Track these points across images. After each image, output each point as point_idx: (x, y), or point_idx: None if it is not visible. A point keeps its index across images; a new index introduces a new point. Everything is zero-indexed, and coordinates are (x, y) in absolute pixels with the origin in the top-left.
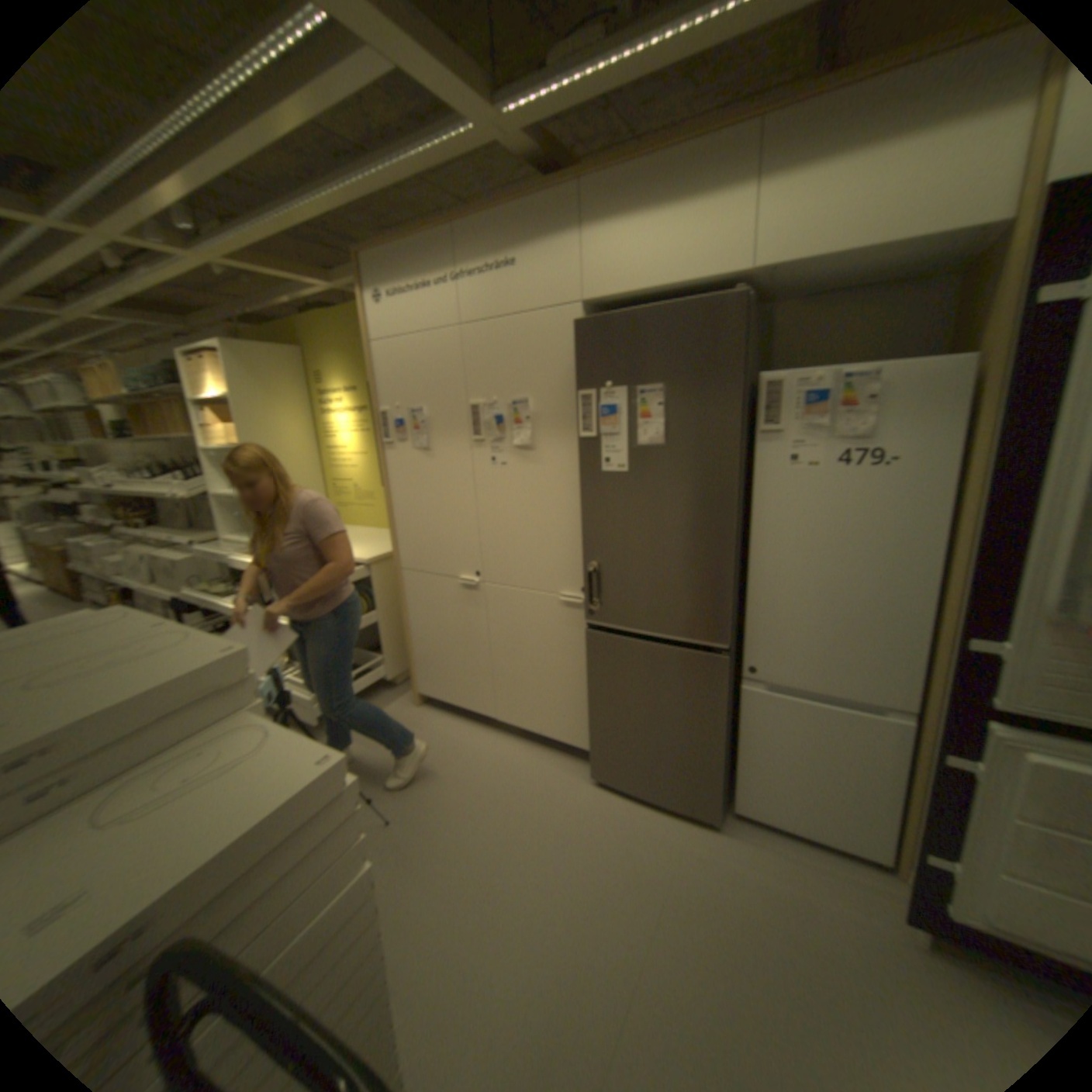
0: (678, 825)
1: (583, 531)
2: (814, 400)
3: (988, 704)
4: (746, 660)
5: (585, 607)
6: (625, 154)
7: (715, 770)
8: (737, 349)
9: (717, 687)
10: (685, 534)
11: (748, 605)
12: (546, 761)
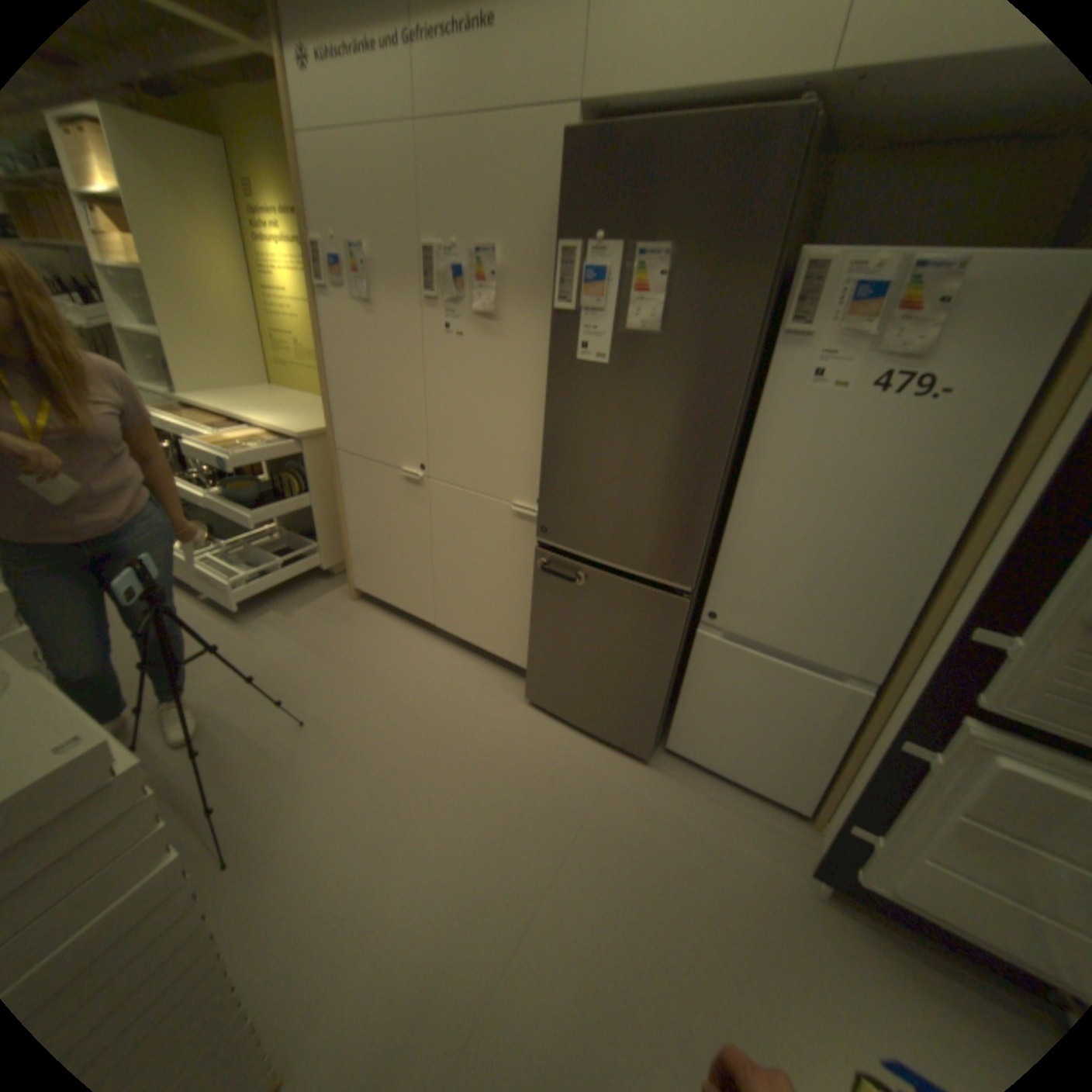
0: (608, 752)
1: (548, 432)
2: (866, 294)
3: (972, 697)
4: (710, 603)
5: (541, 522)
6: None
7: (654, 709)
8: (783, 200)
9: (672, 629)
10: (667, 453)
11: (723, 544)
12: (484, 673)
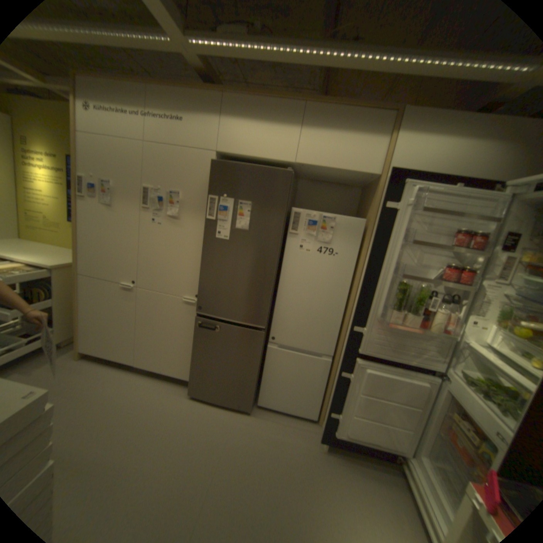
0: (231, 413)
1: (201, 265)
2: (312, 224)
3: (357, 351)
4: (271, 333)
5: (197, 305)
6: (248, 90)
7: (251, 385)
8: (286, 195)
9: (258, 345)
10: (252, 273)
11: (275, 308)
12: (162, 387)
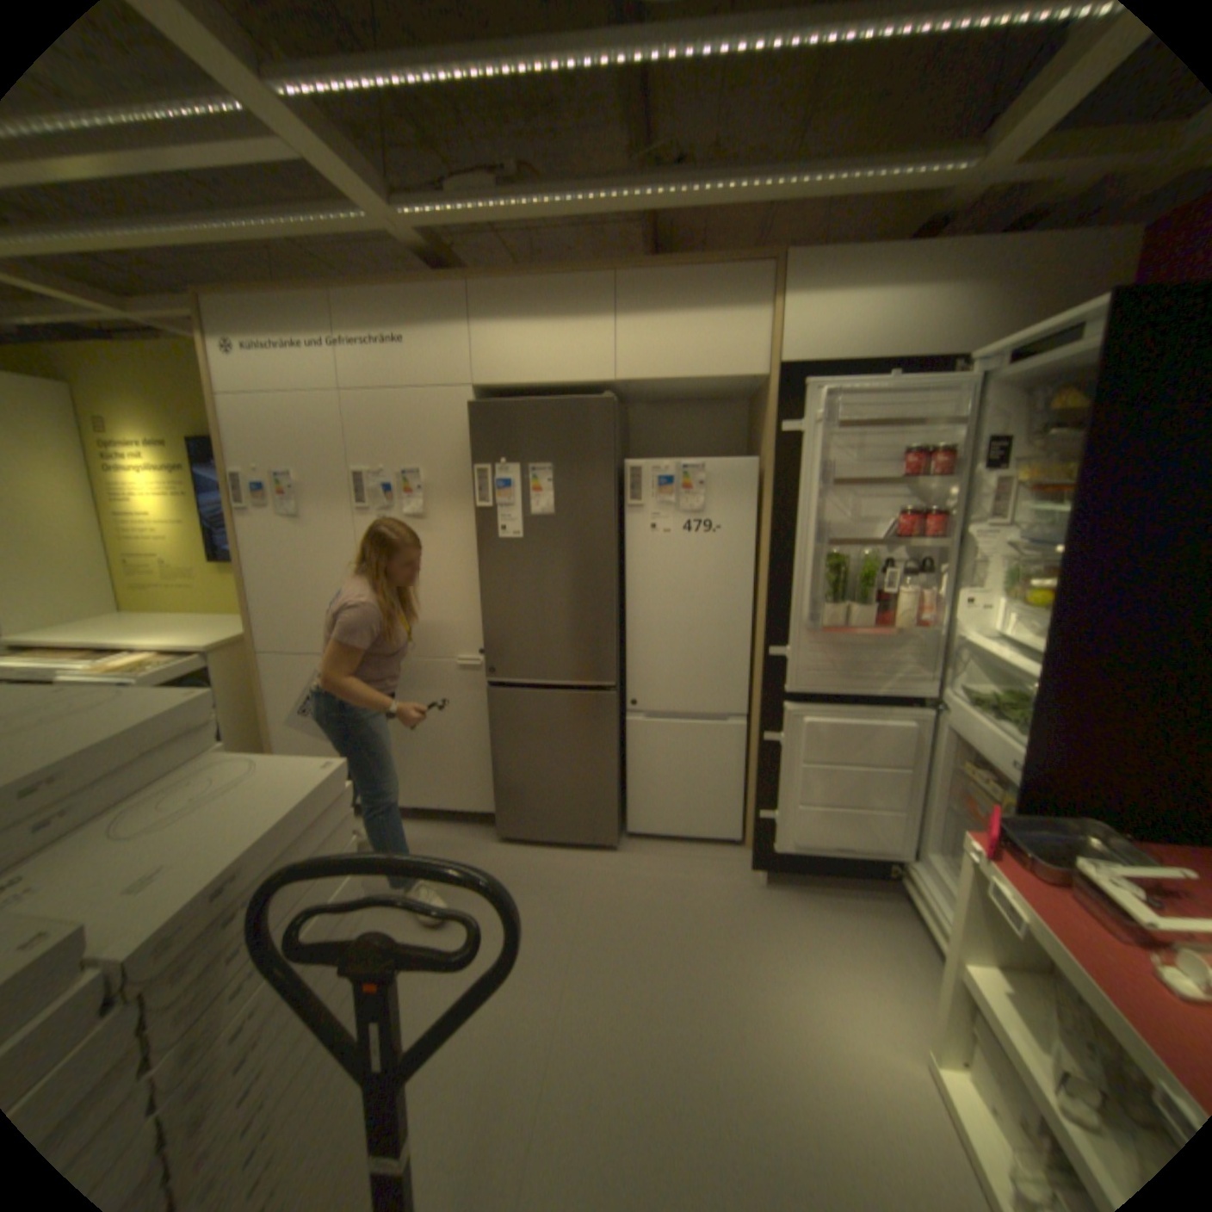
0: (582, 854)
1: (480, 595)
2: (664, 484)
3: (782, 691)
4: (629, 694)
5: (485, 668)
6: (511, 271)
7: (610, 795)
8: (609, 441)
9: (608, 719)
10: (576, 590)
11: (627, 649)
12: (448, 833)
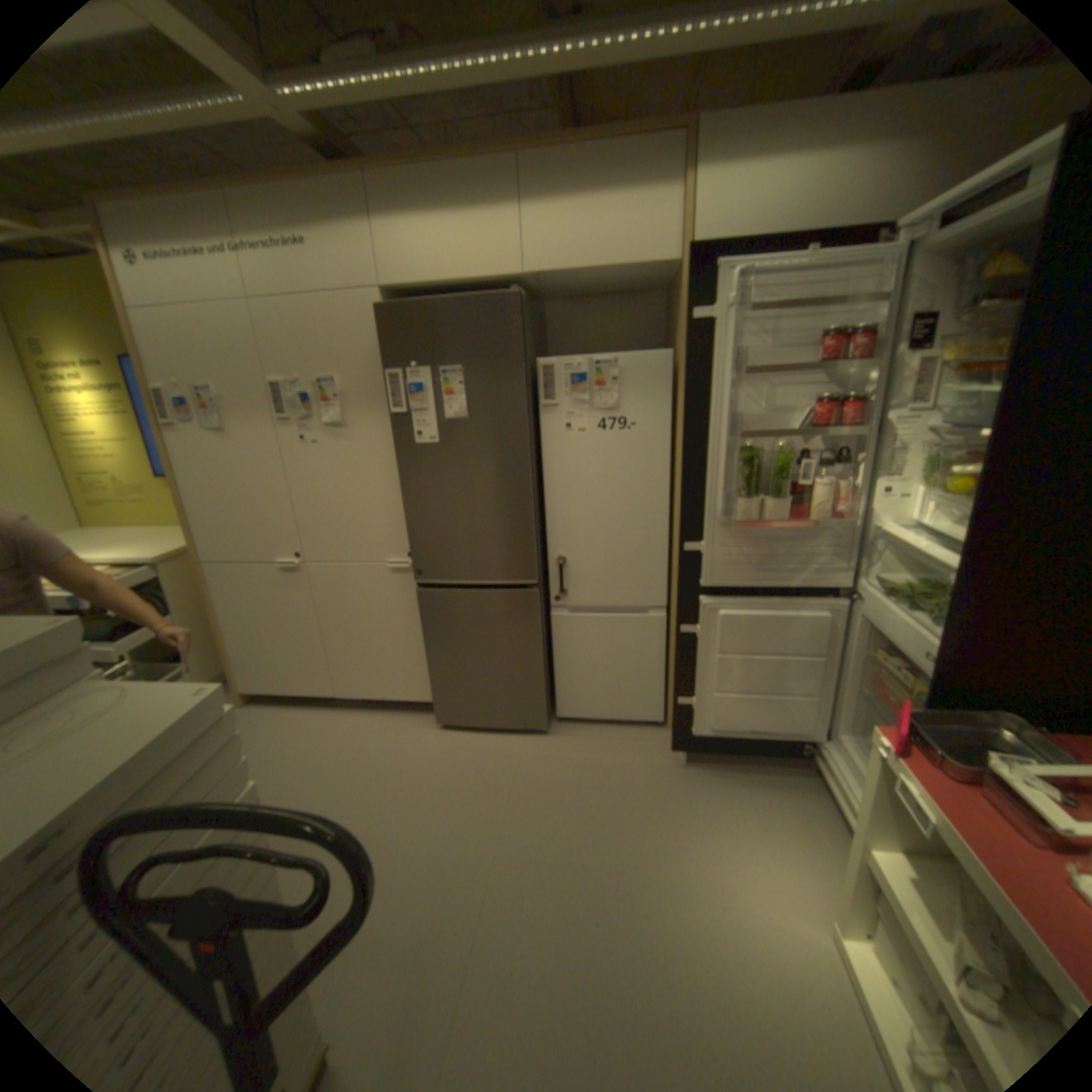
0: (515, 738)
1: (405, 500)
2: (578, 381)
3: (698, 585)
4: (553, 591)
5: (415, 570)
6: (408, 158)
7: (539, 684)
8: (518, 339)
9: (533, 615)
10: (494, 493)
11: (549, 547)
12: (393, 721)
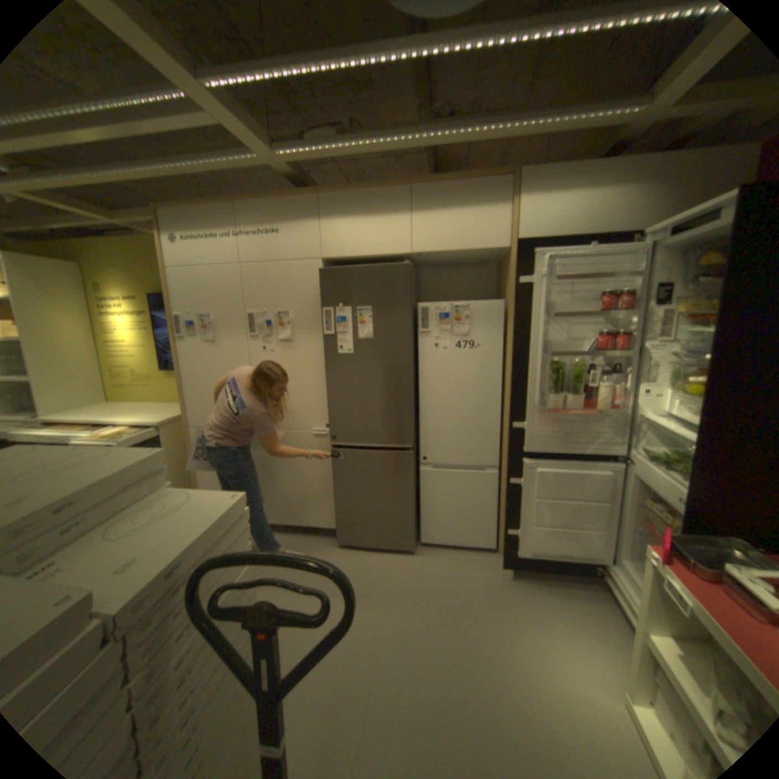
0: (392, 556)
1: (326, 390)
2: (443, 318)
3: (521, 451)
4: (421, 453)
5: (329, 436)
6: (345, 187)
7: (410, 518)
8: (407, 291)
9: (408, 469)
10: (387, 386)
11: (420, 424)
12: (306, 541)
